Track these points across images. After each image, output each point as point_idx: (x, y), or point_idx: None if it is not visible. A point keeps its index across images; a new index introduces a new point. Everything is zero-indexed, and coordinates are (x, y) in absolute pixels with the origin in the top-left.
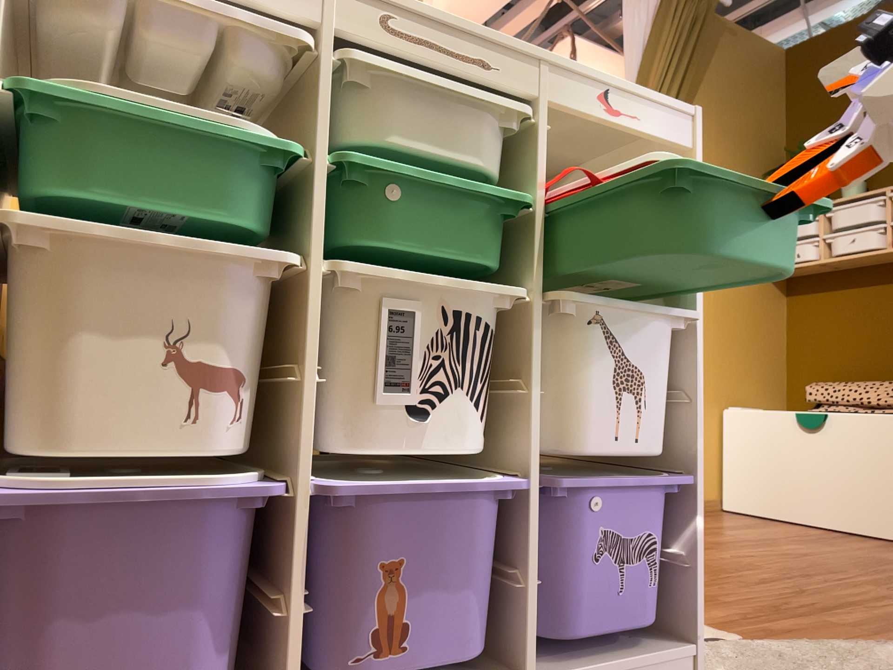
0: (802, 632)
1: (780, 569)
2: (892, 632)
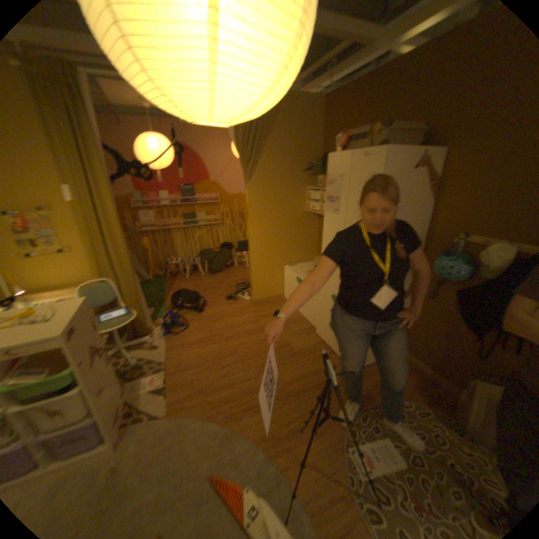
0: (186, 414)
1: (238, 360)
2: (214, 413)
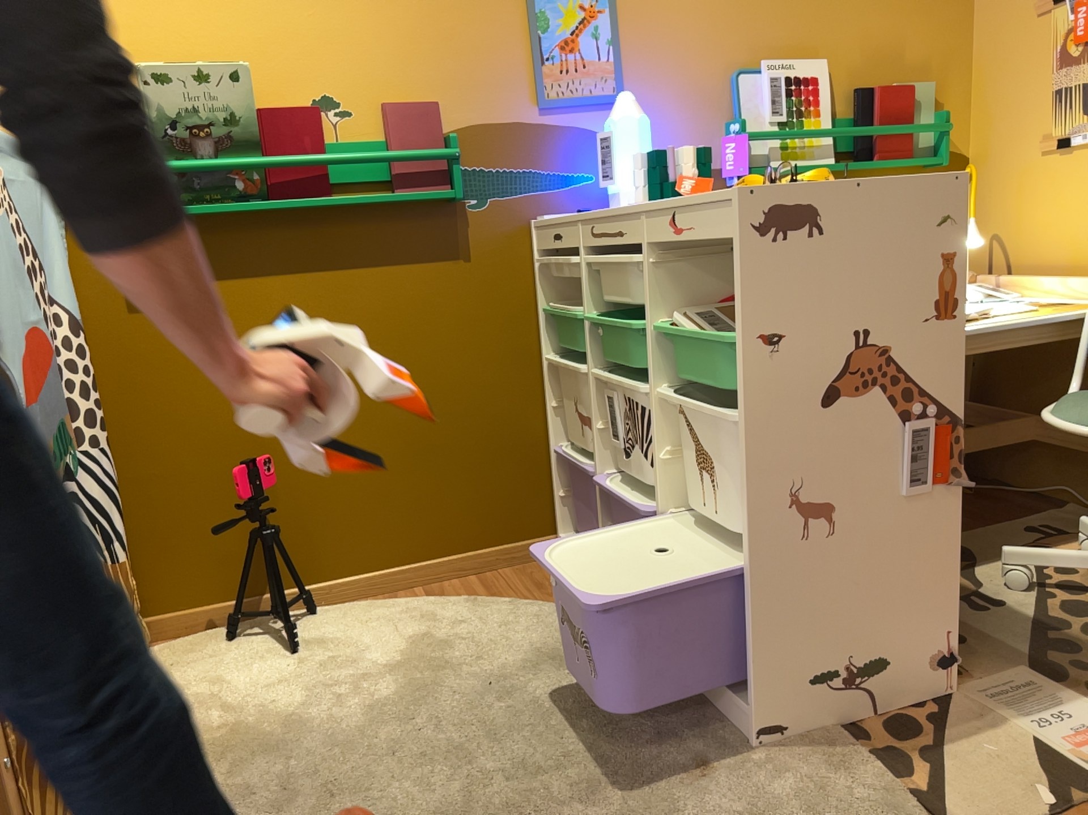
0: None
1: None
2: None
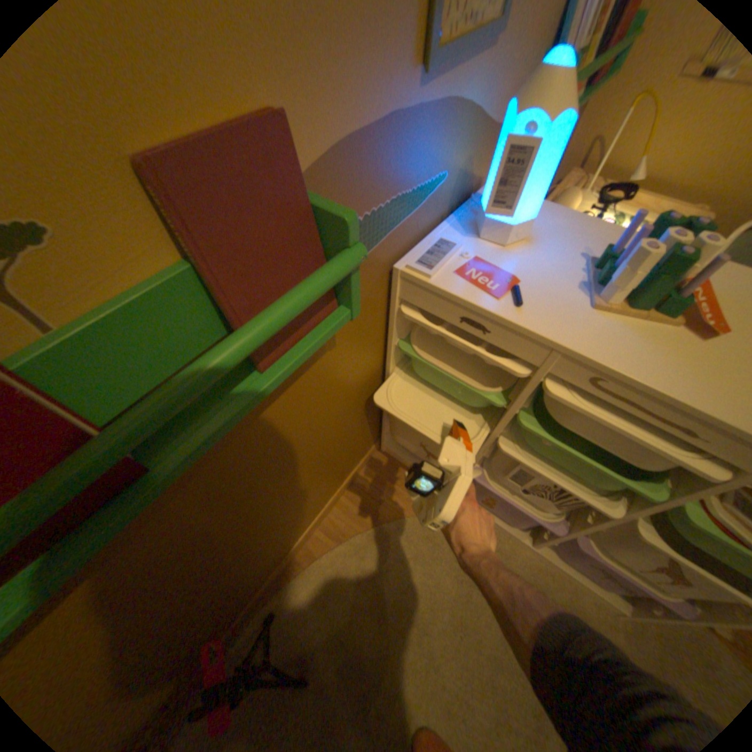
0: None
1: None
2: None
